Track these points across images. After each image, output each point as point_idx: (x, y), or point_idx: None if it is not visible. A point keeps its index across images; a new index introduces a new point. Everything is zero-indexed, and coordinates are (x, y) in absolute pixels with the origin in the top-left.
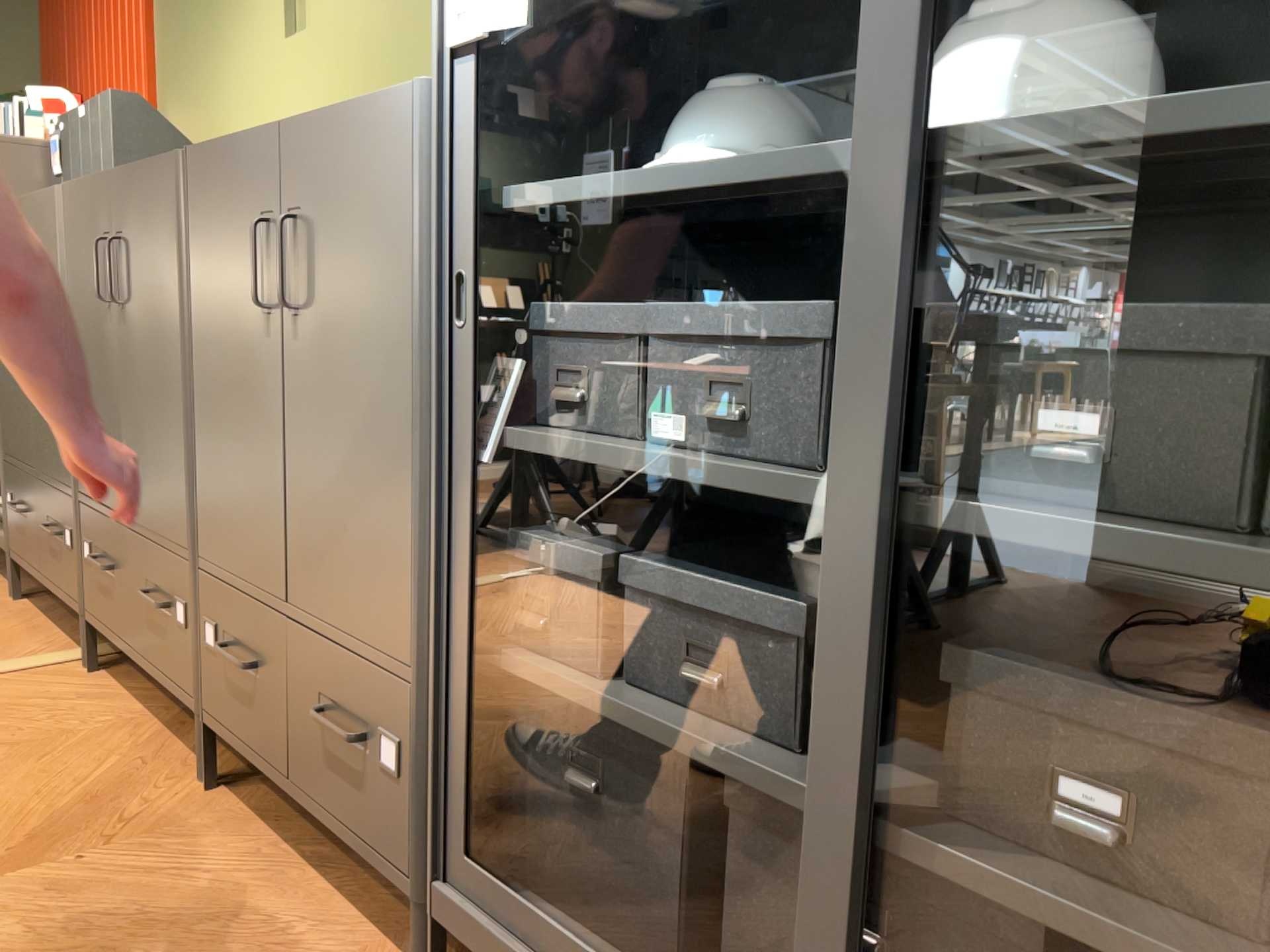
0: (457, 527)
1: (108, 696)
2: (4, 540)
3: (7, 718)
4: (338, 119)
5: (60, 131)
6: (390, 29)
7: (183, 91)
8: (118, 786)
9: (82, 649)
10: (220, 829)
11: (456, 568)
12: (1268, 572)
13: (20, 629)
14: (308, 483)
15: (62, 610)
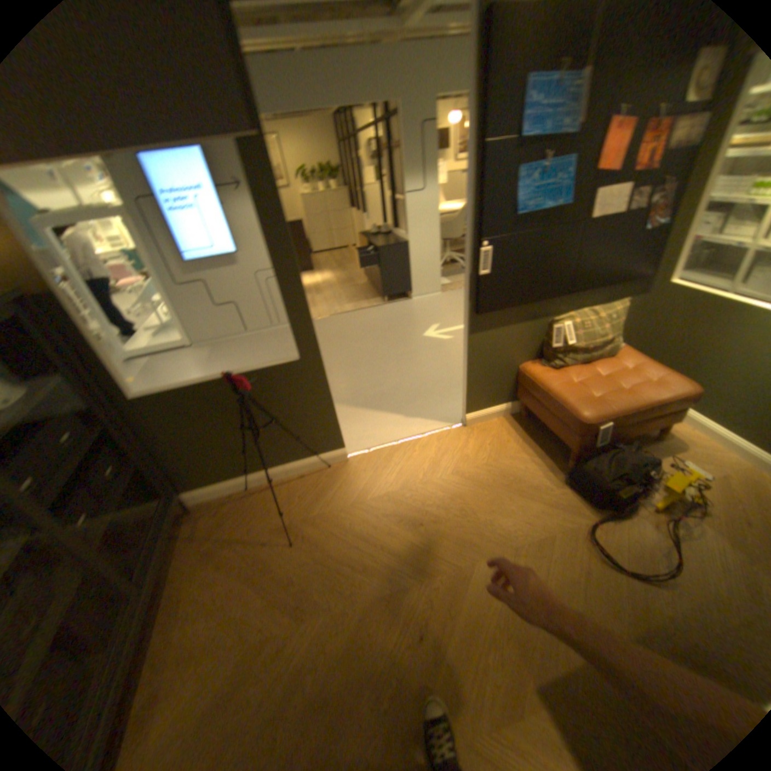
0: None
1: None
2: None
3: None
4: None
5: None
6: None
7: None
8: None
9: None
10: None
11: None
12: (73, 469)
13: None
14: None
15: None
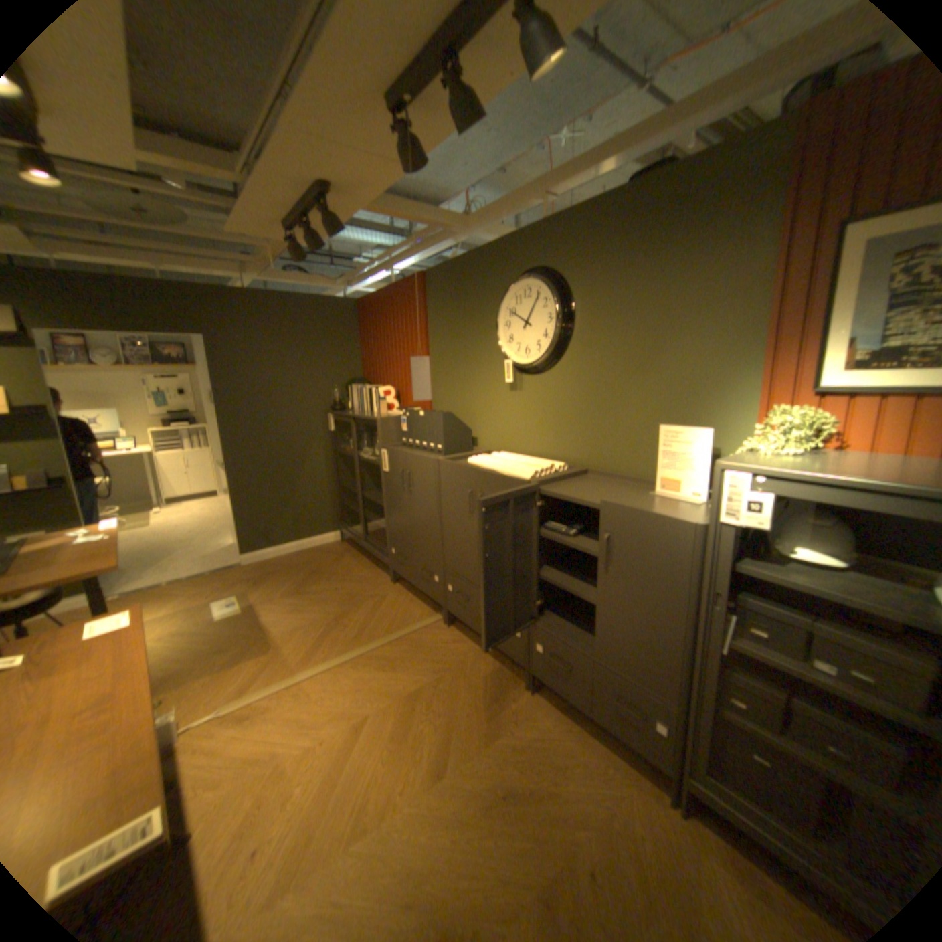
0: (709, 672)
1: (463, 640)
2: (387, 561)
3: (436, 654)
4: (642, 516)
5: (406, 415)
6: (573, 404)
7: (447, 393)
8: (499, 692)
9: (437, 614)
10: (548, 715)
11: (707, 685)
12: None
13: (406, 601)
14: (612, 624)
15: (413, 589)
